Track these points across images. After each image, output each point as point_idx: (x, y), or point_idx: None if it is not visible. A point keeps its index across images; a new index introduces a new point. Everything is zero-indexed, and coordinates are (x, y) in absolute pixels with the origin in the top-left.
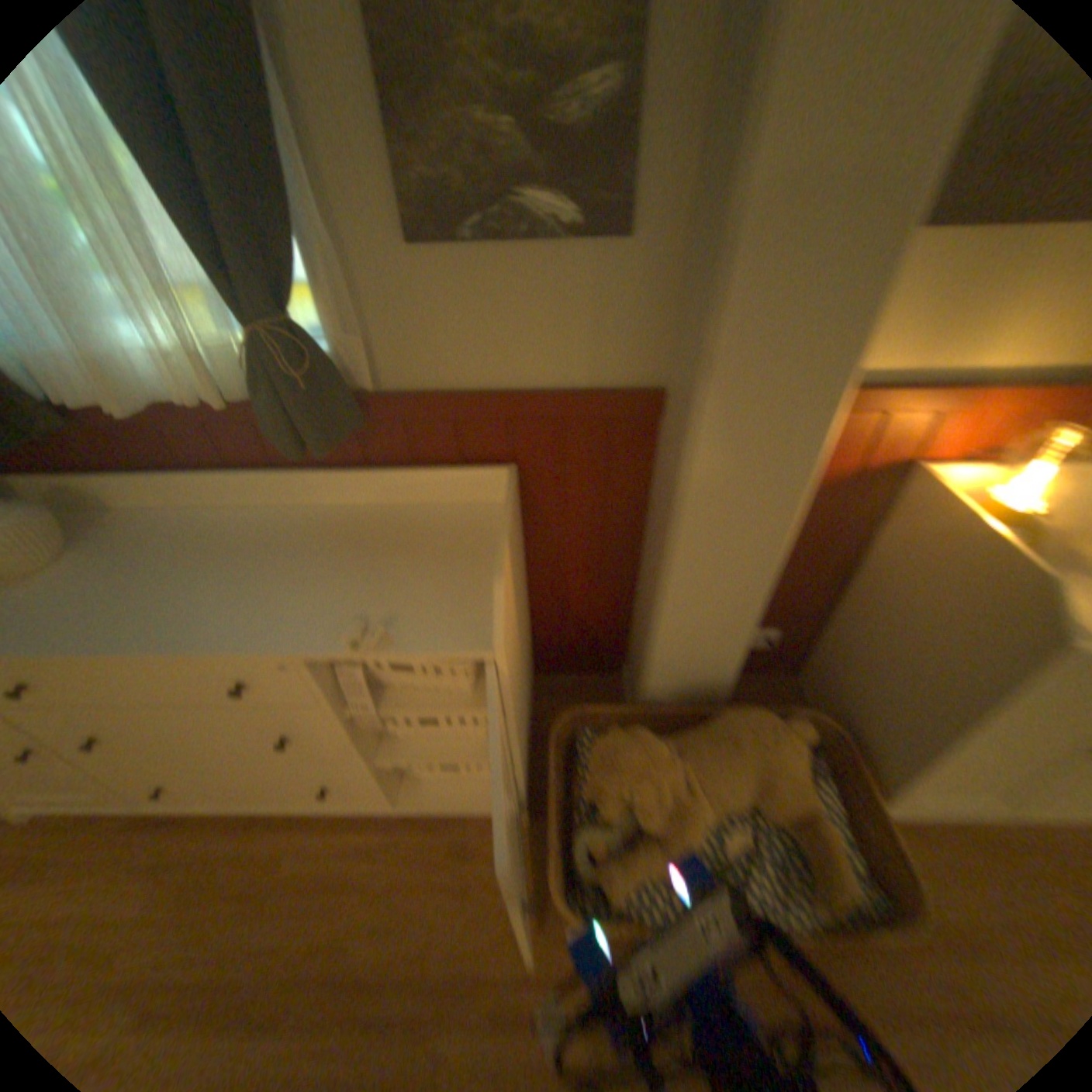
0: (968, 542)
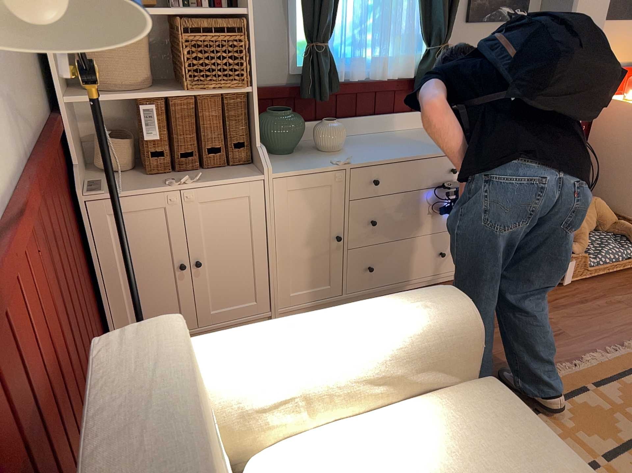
0: (627, 112)
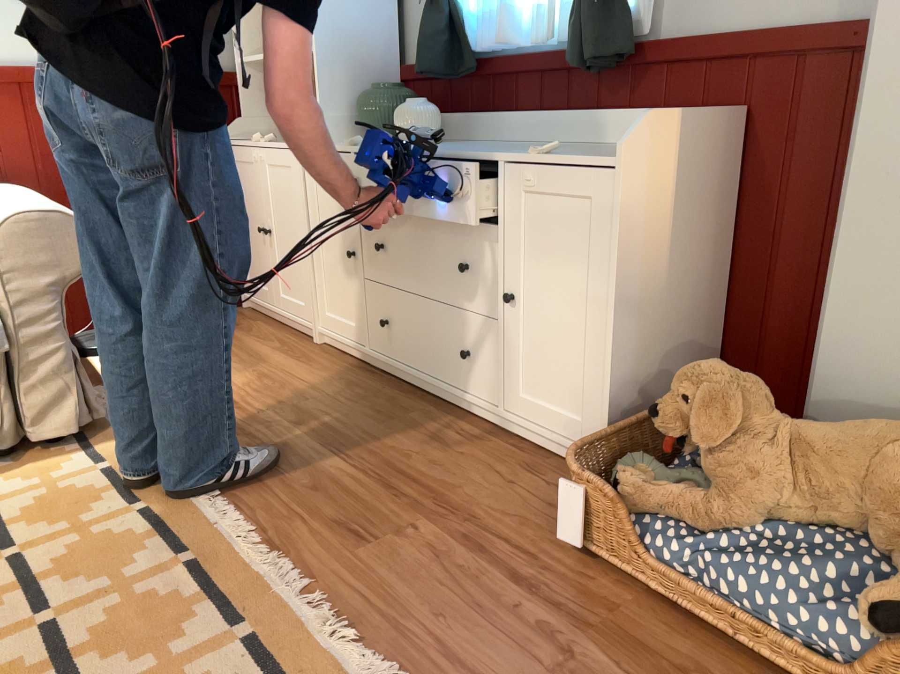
0: None
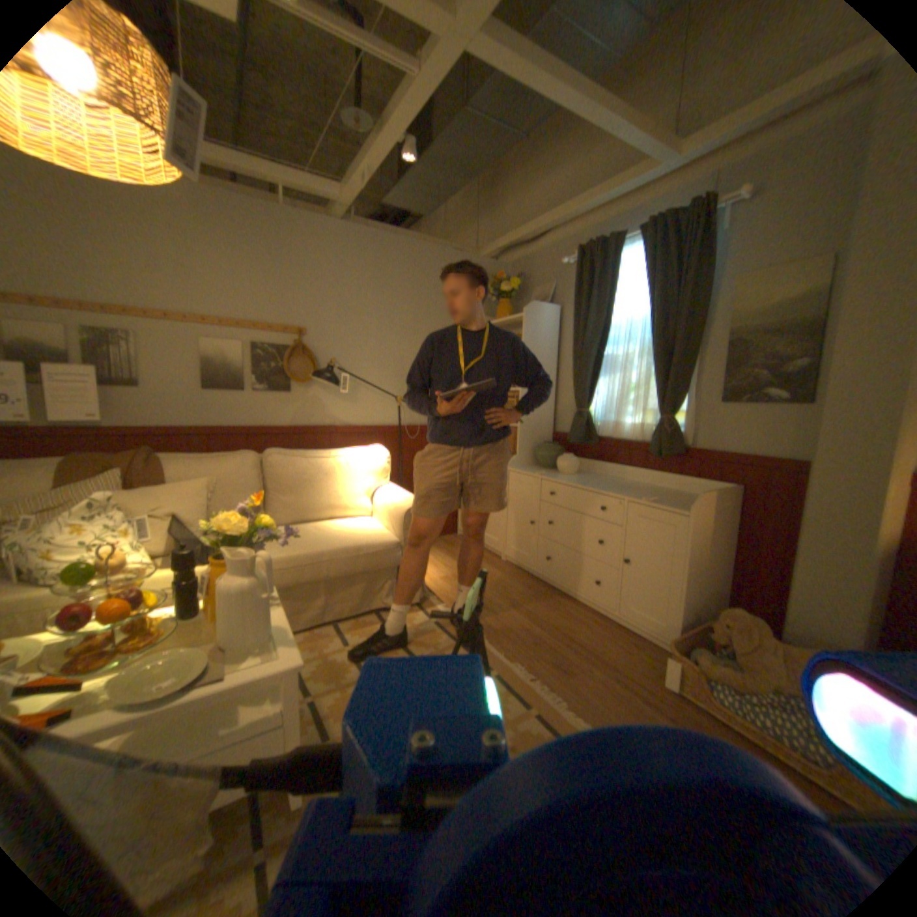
0: None
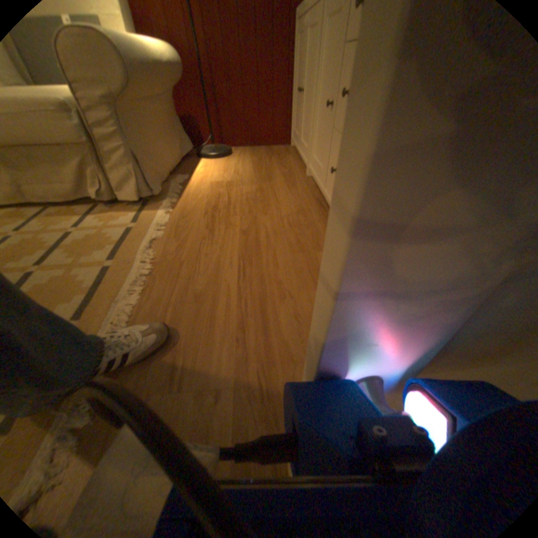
0: None
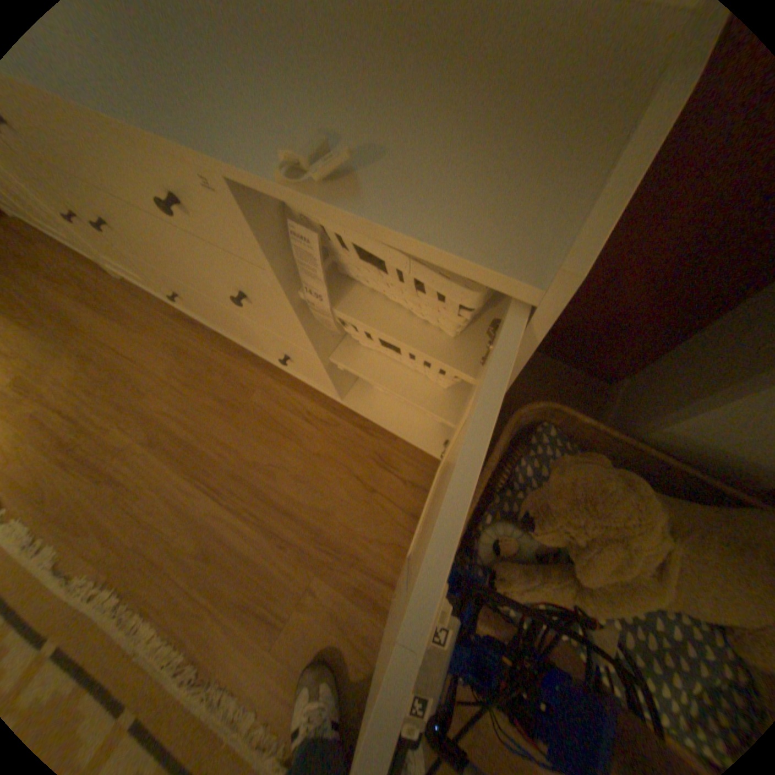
0: None
